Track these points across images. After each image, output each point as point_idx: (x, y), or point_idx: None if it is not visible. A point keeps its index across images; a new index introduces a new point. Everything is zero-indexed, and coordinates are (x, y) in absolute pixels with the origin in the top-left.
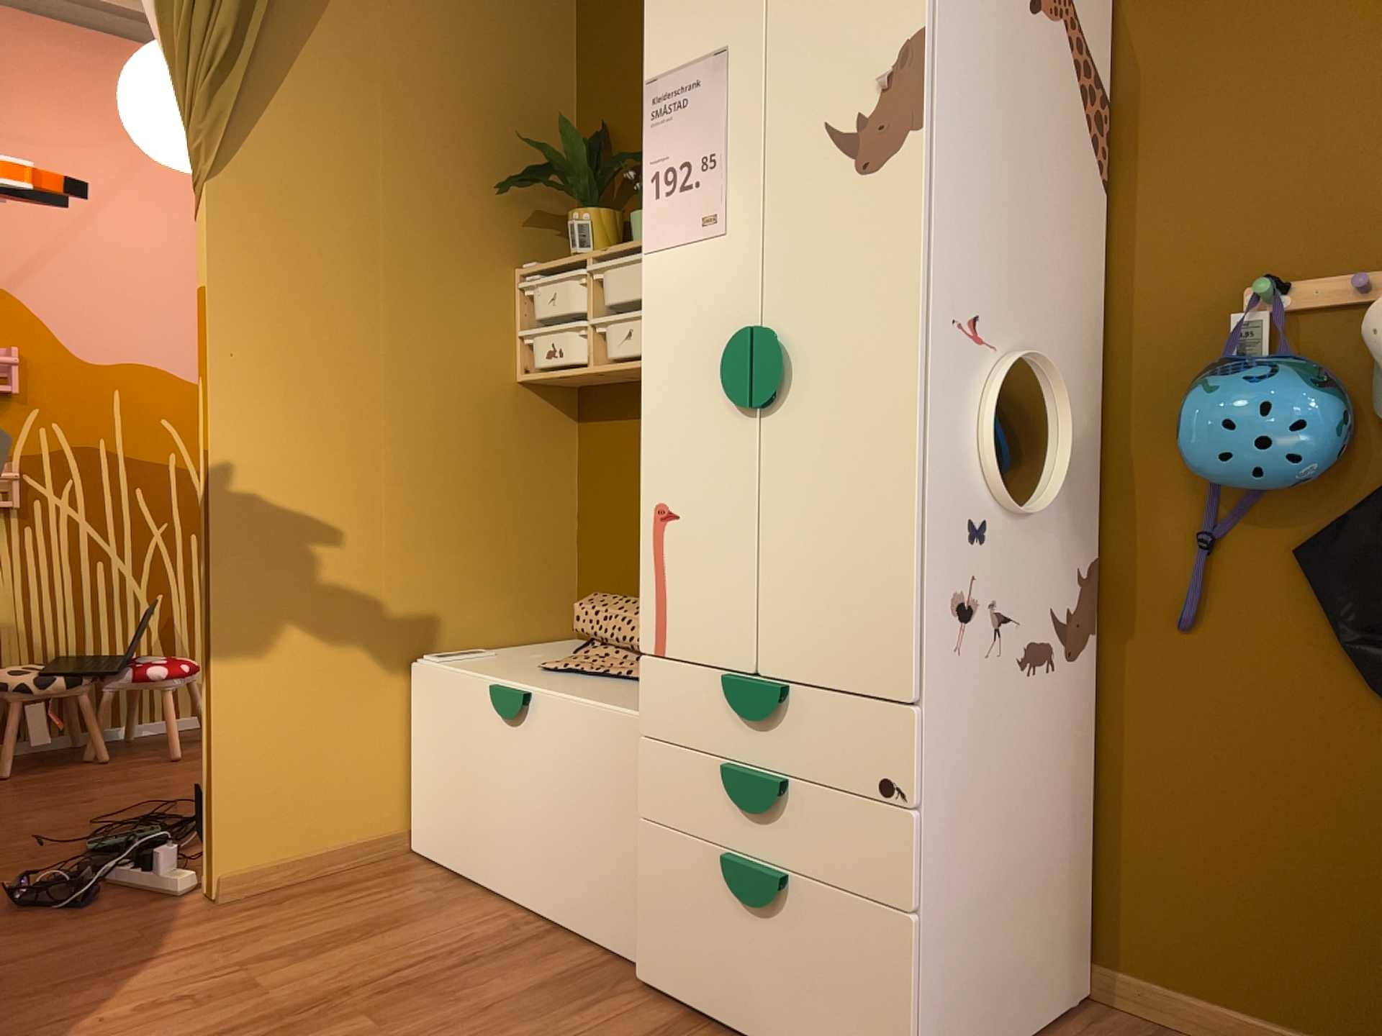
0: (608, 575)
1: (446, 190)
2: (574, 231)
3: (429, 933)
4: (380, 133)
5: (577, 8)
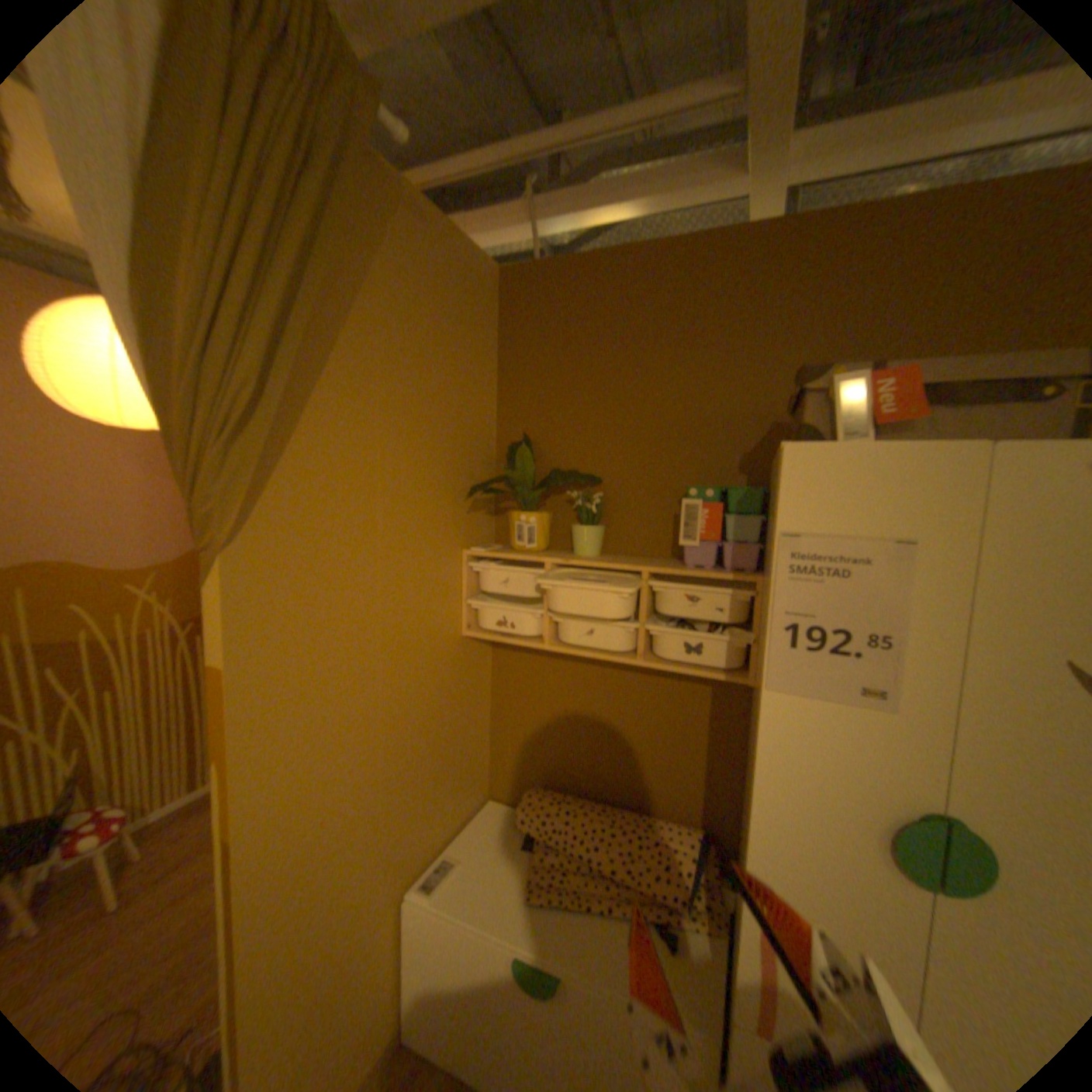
0: (523, 761)
1: (423, 498)
2: (522, 530)
3: None
4: (378, 459)
5: (498, 333)
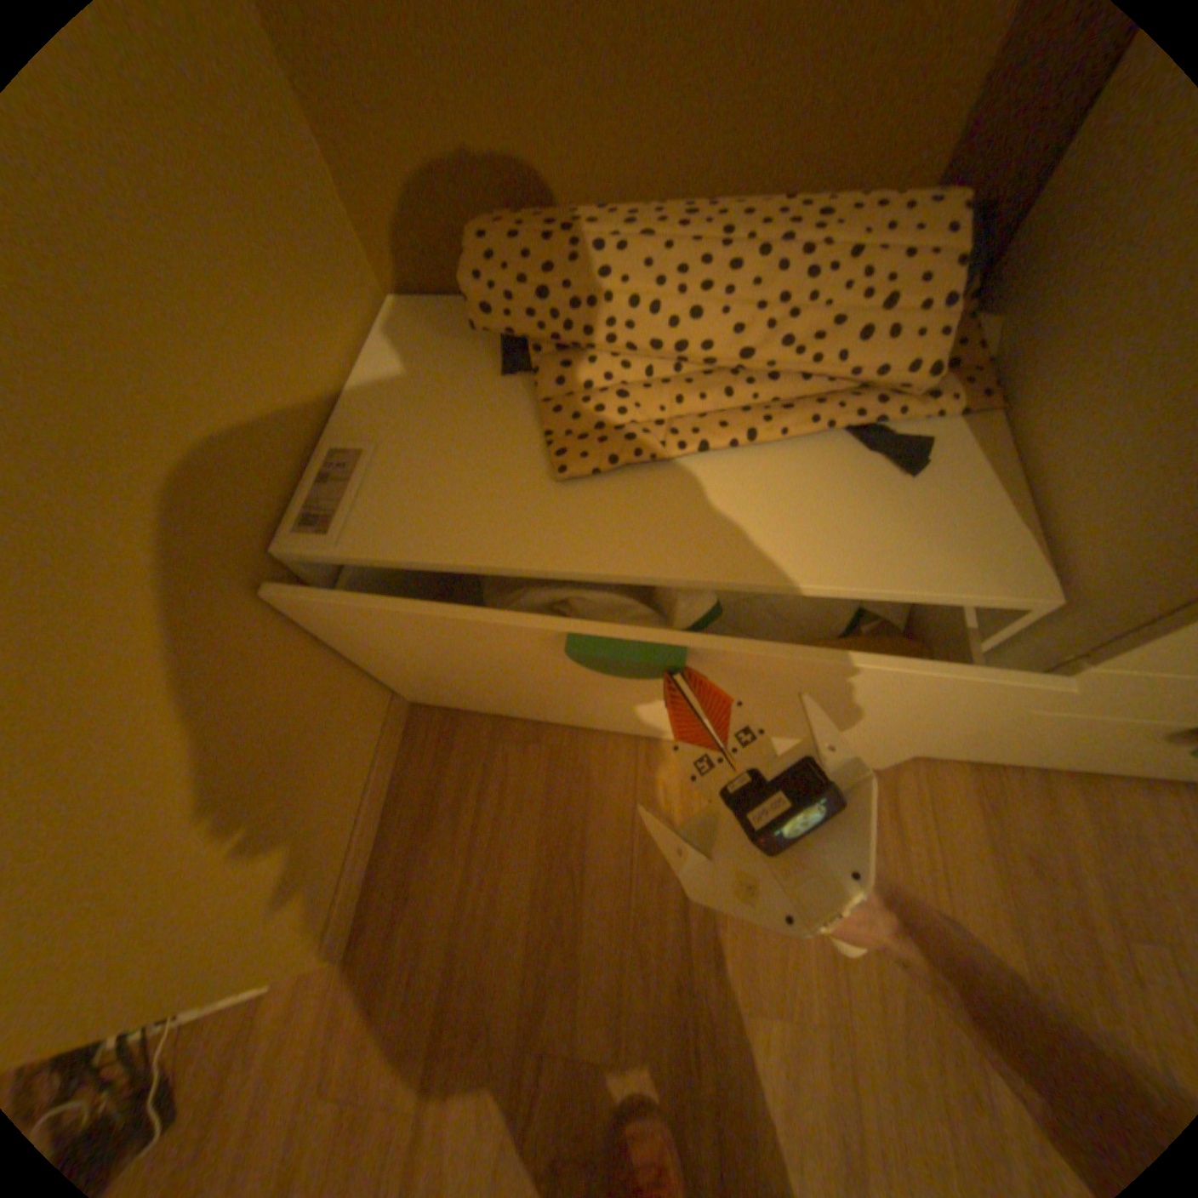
0: (421, 142)
1: None
2: None
3: (623, 816)
4: None
5: None
